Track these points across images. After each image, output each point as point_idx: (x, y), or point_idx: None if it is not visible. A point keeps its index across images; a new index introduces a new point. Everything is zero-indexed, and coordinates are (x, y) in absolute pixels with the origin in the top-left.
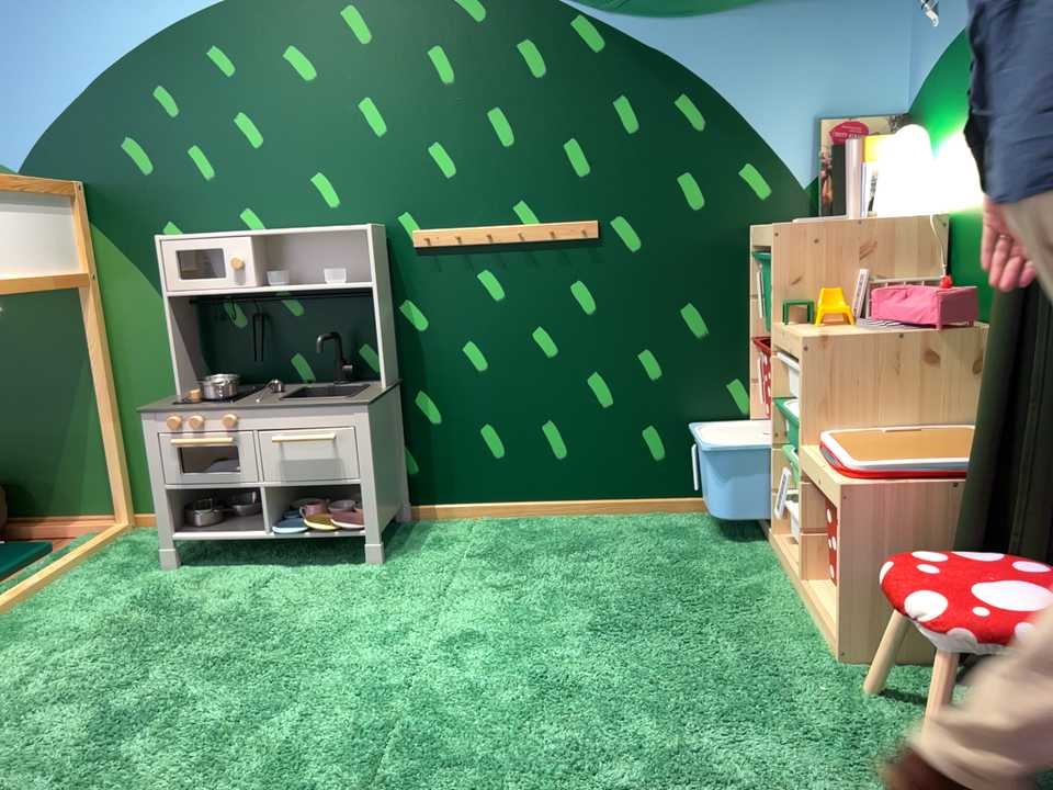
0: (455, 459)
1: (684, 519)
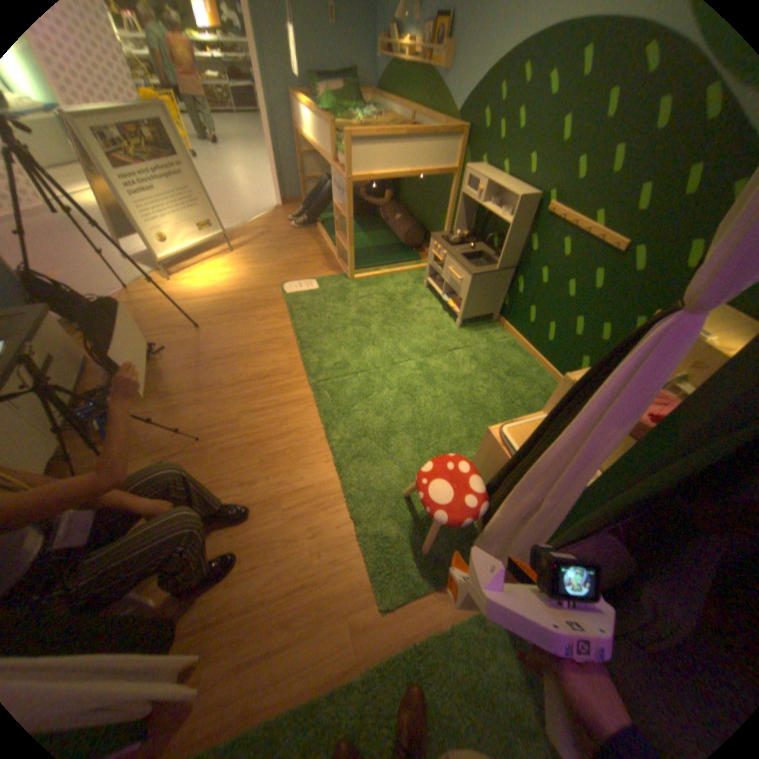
0: (517, 311)
1: None
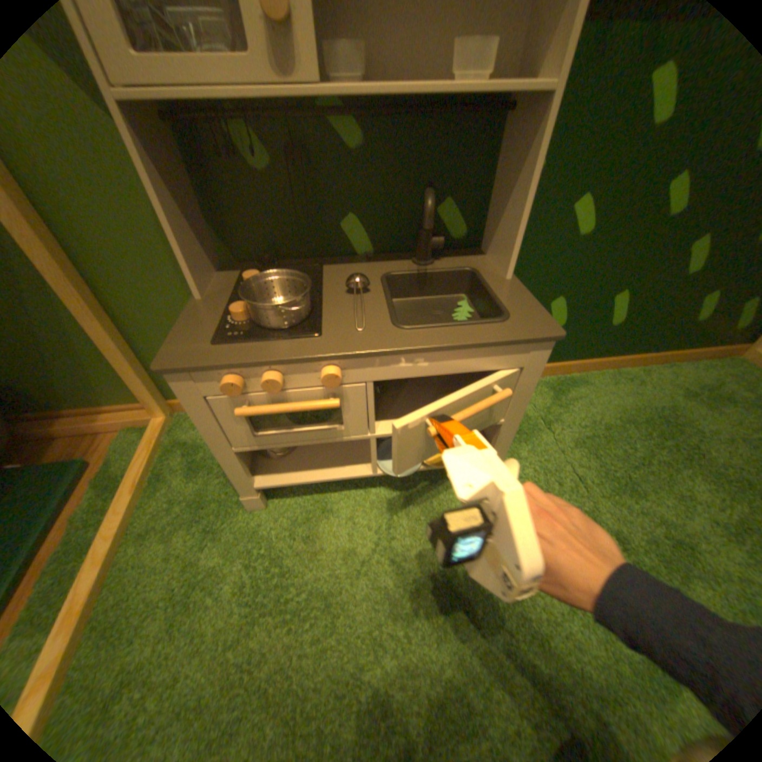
0: None
1: (702, 371)
